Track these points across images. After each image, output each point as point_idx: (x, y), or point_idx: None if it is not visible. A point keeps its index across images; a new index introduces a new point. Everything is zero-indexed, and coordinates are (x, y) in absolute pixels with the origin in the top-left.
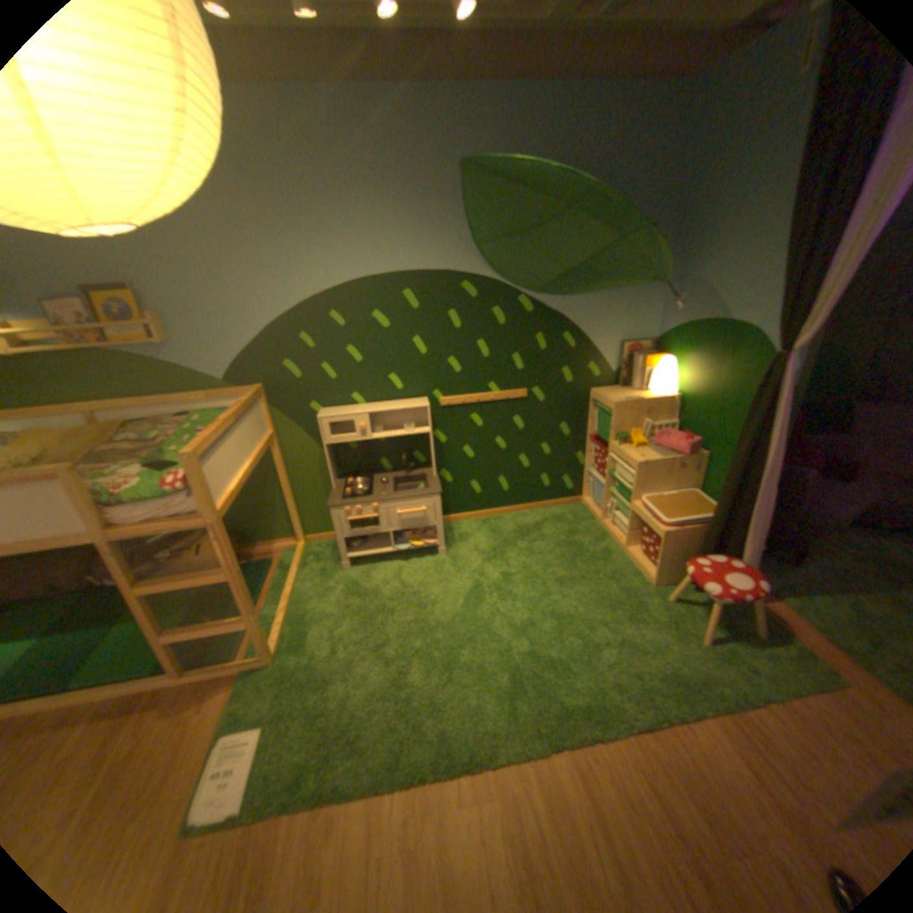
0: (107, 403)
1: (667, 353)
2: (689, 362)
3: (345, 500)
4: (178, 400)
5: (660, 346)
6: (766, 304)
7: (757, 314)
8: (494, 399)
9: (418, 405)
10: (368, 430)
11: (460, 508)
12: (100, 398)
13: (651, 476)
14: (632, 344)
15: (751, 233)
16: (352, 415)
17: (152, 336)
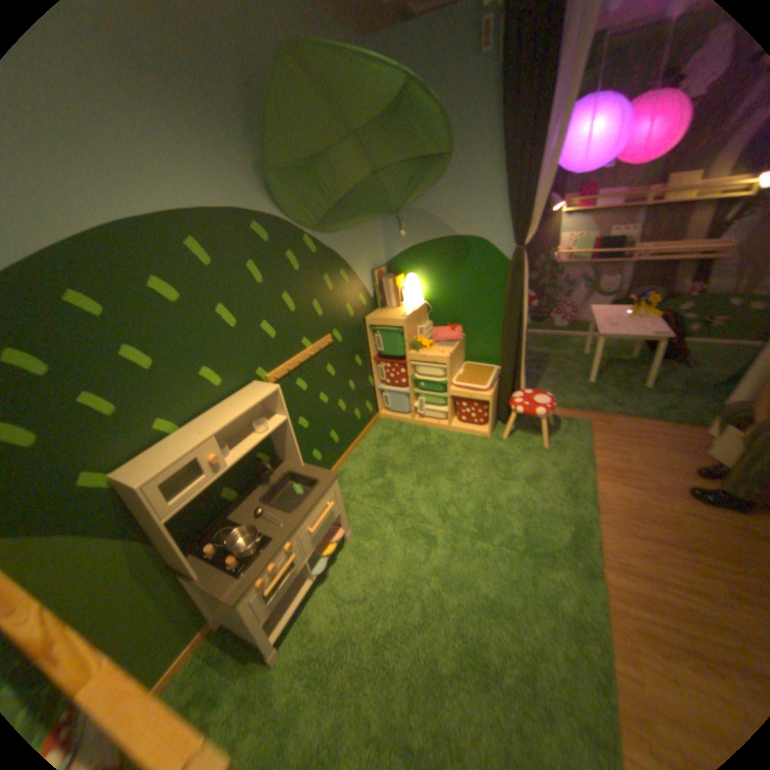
0: None
1: (399, 273)
2: (424, 275)
3: (241, 574)
4: None
5: (390, 269)
6: (482, 220)
7: (476, 228)
8: (311, 354)
9: (261, 391)
10: (219, 456)
11: None
12: None
13: (452, 363)
14: (377, 271)
15: (455, 171)
16: (190, 448)
17: None
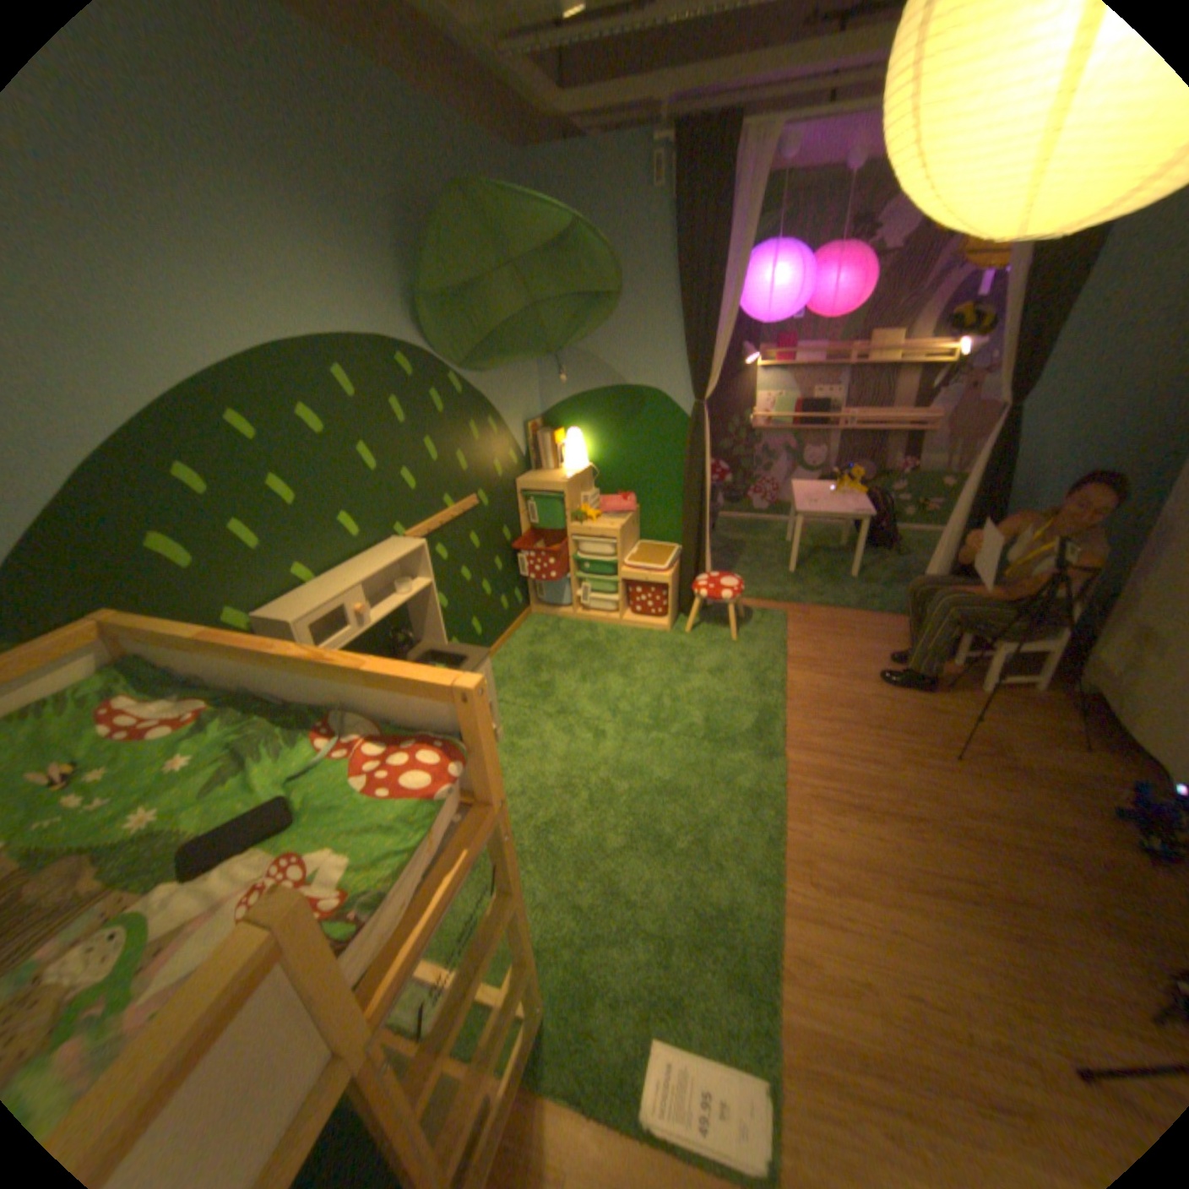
0: None
1: (558, 429)
2: (589, 432)
3: None
4: None
5: (547, 423)
6: (657, 369)
7: (651, 378)
8: (453, 516)
9: (404, 546)
10: (363, 610)
11: None
12: None
13: (623, 539)
14: (531, 423)
15: (626, 310)
16: (336, 594)
17: None
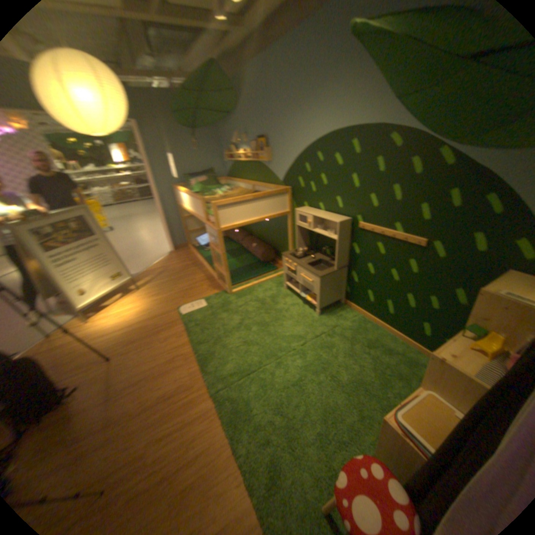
0: (256, 183)
1: None
2: None
3: (290, 255)
4: (269, 187)
5: None
6: None
7: None
8: (396, 237)
9: (337, 220)
10: (311, 225)
11: (358, 303)
12: (258, 181)
13: (447, 382)
14: None
15: None
16: (307, 214)
17: (269, 158)
